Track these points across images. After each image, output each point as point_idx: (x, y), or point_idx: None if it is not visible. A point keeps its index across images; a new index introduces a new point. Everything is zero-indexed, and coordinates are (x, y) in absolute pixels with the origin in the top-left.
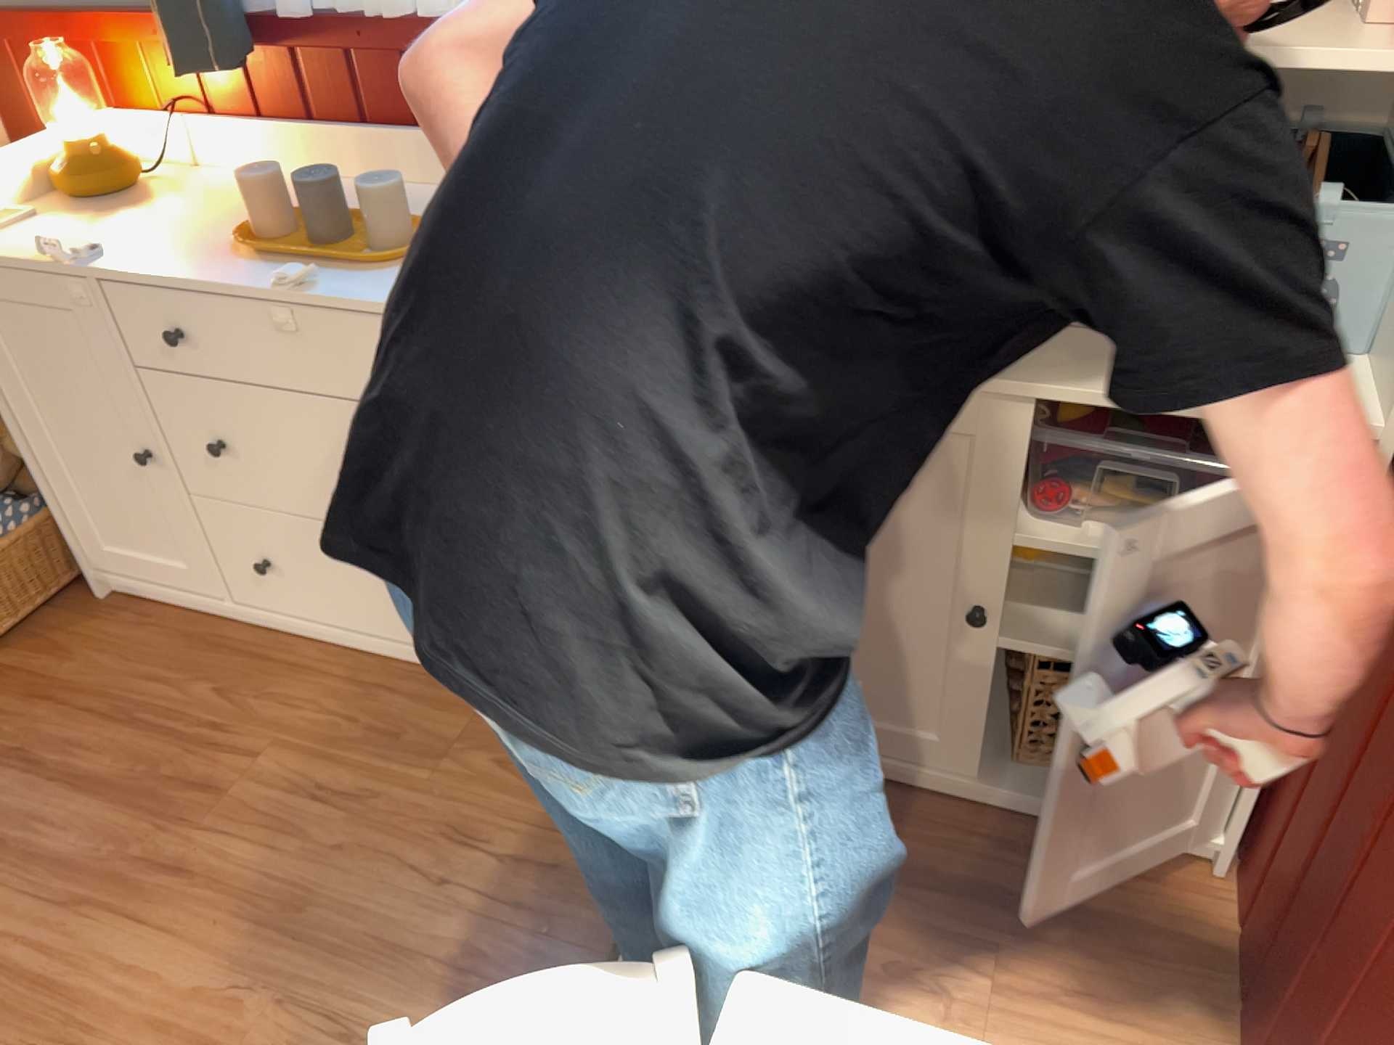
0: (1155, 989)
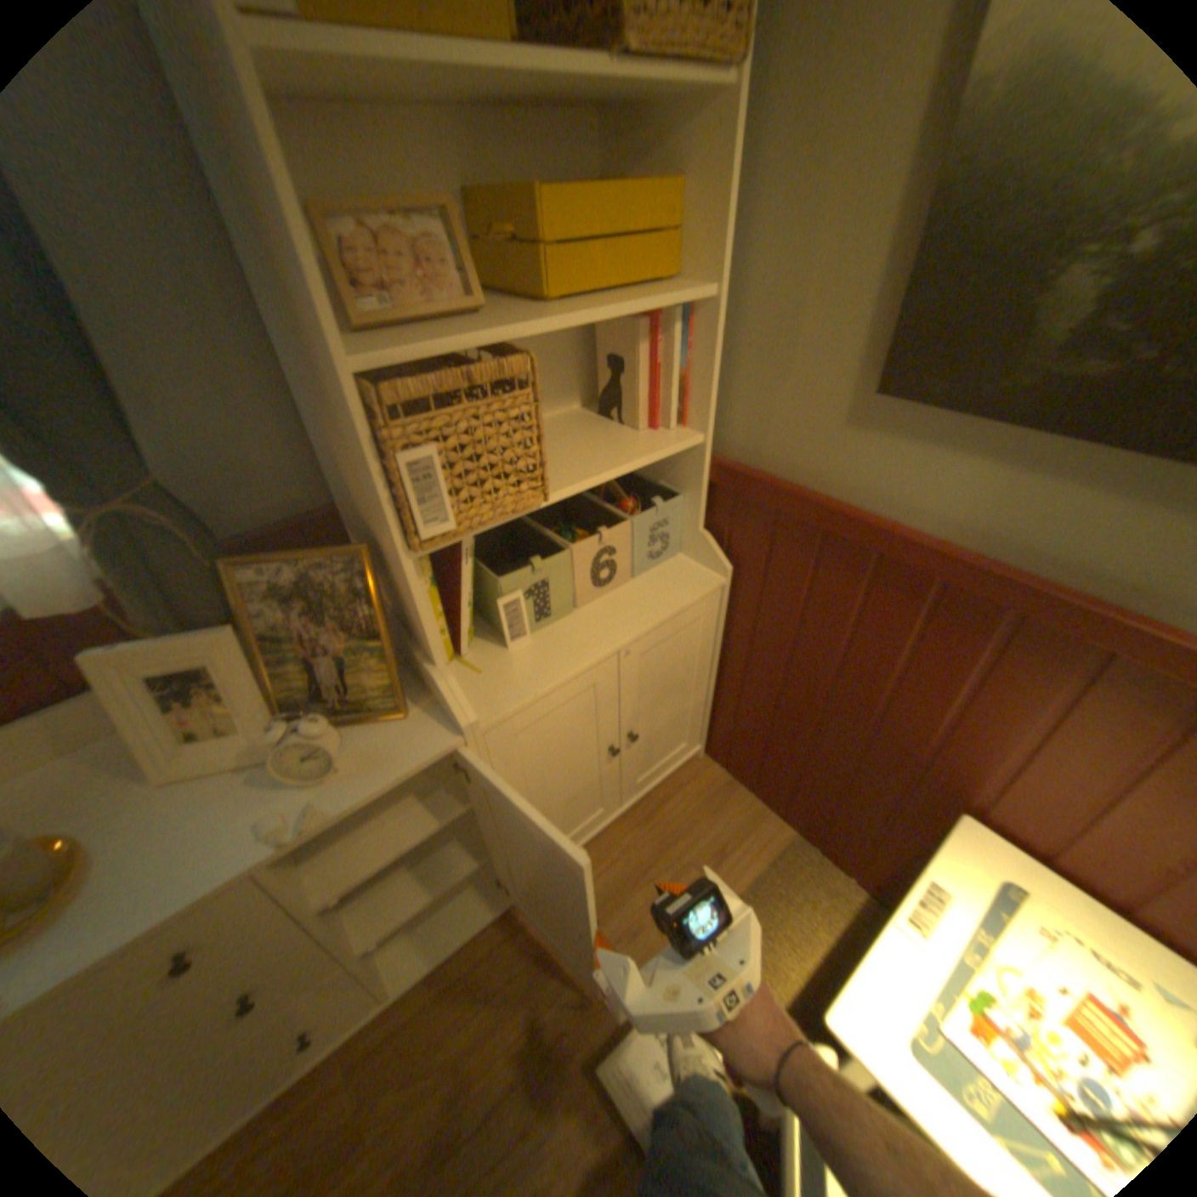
0: (738, 820)
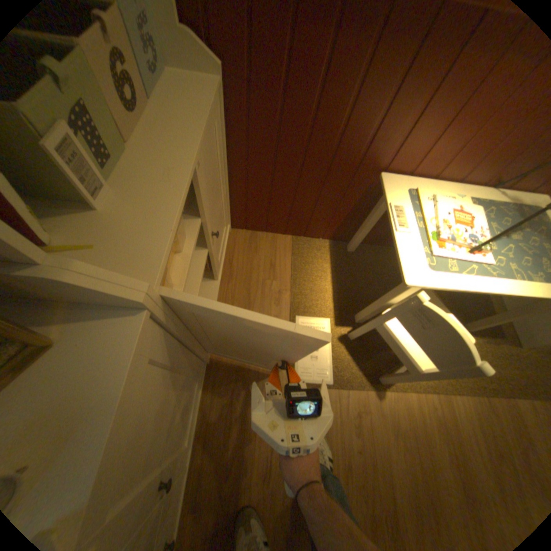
0: (266, 246)
